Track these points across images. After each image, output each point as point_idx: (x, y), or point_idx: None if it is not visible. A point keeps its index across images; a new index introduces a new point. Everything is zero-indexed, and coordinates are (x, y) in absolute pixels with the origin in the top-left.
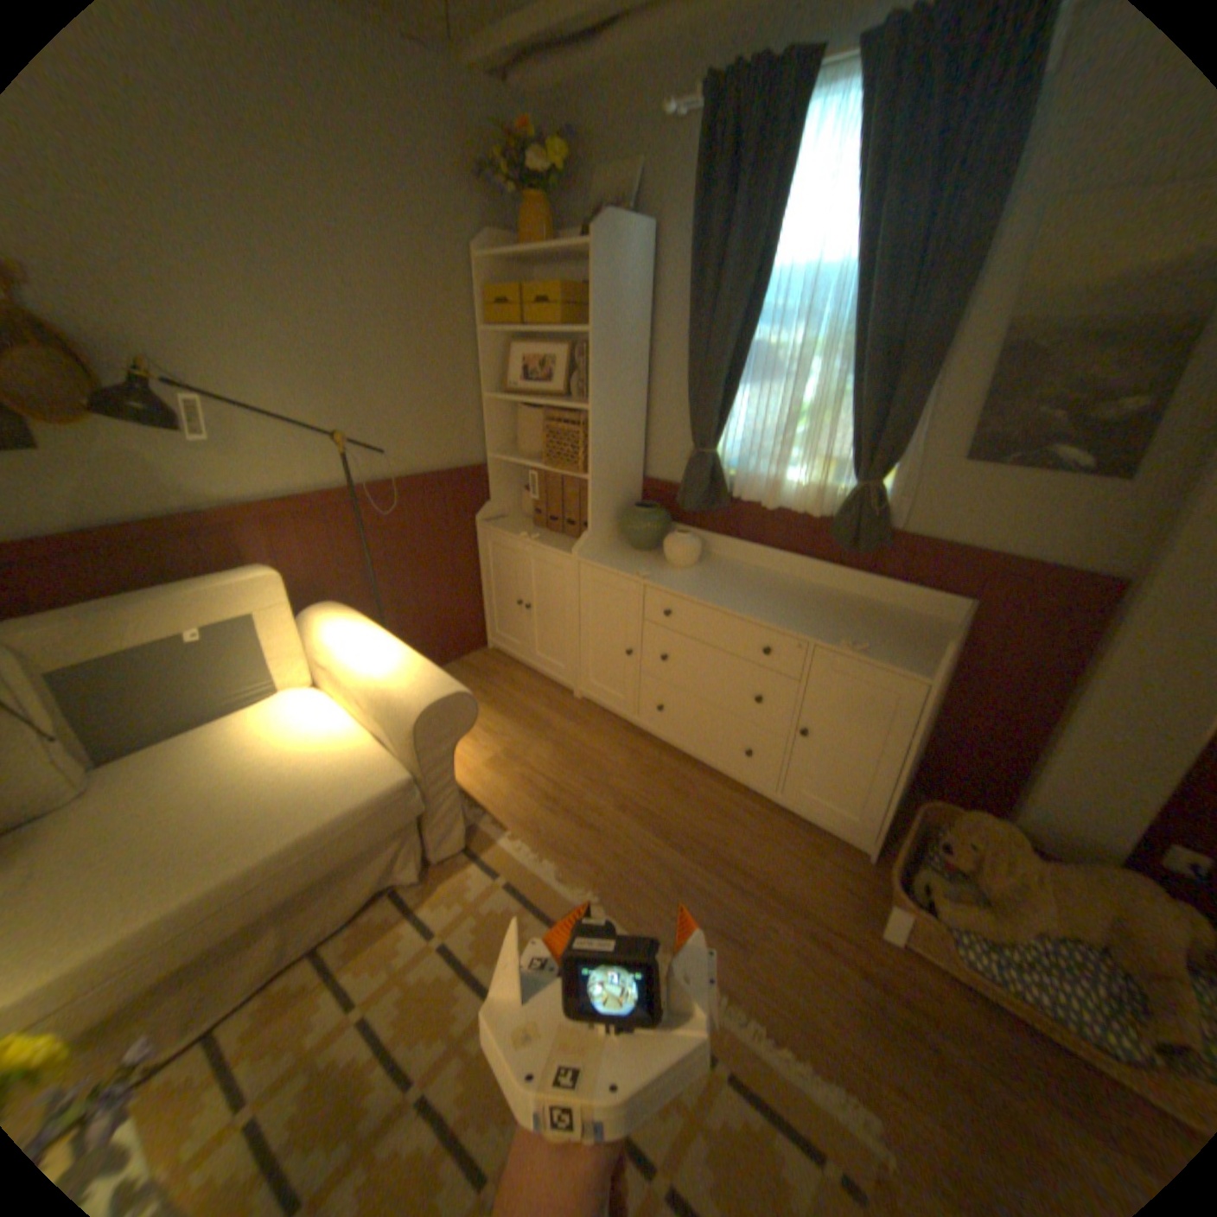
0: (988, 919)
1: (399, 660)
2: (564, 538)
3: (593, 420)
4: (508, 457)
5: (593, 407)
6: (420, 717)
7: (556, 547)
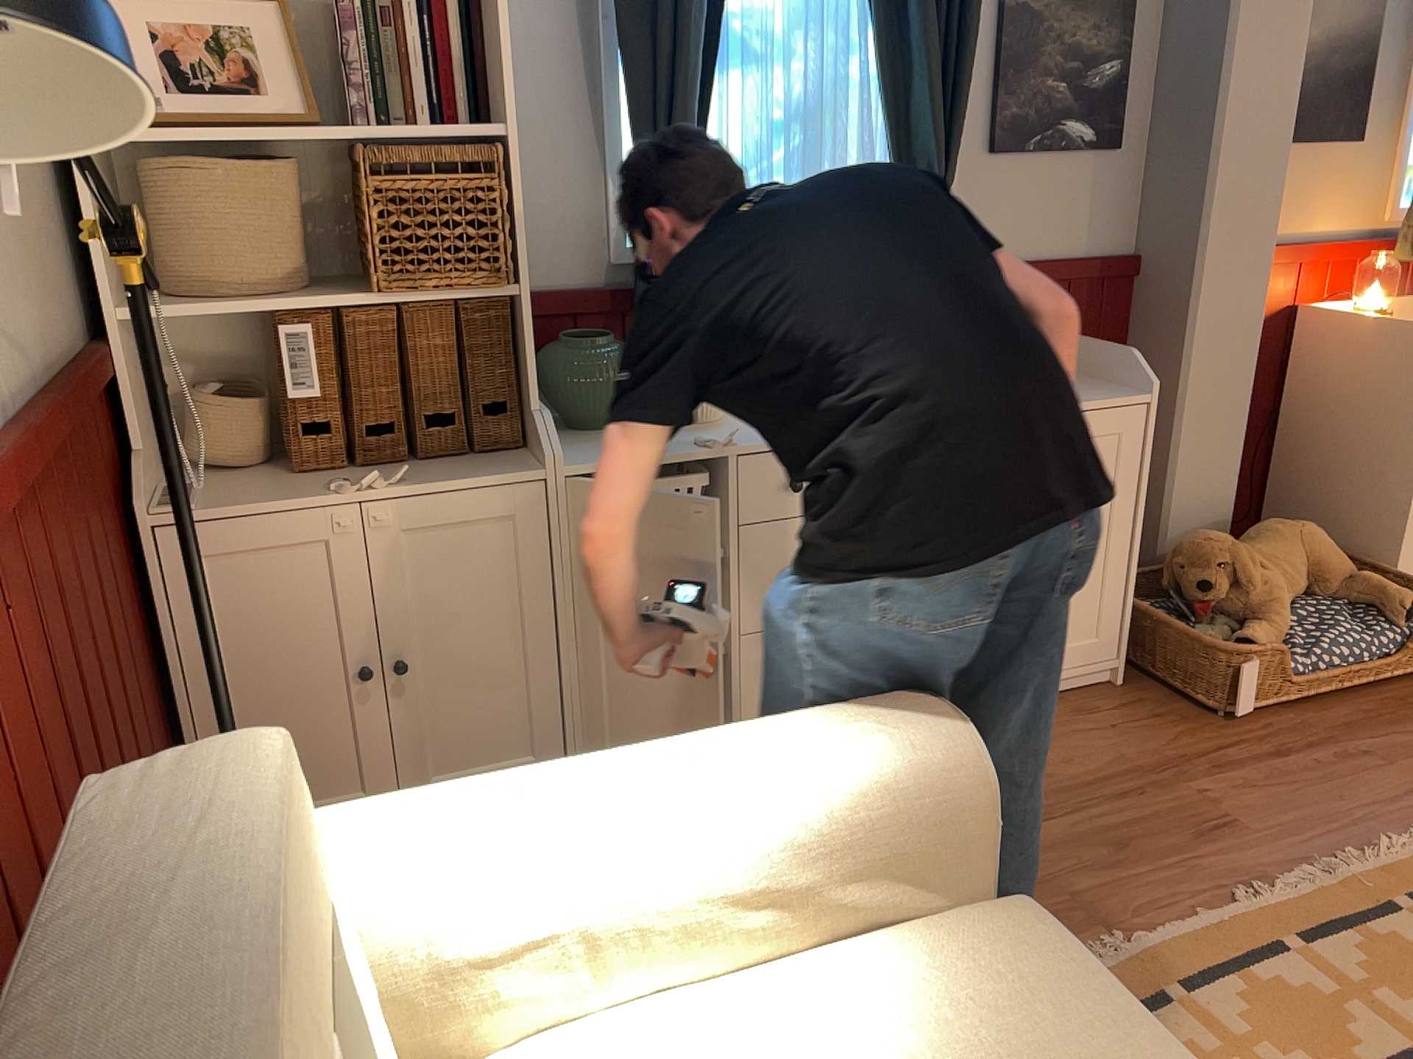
0: (1264, 627)
1: (749, 744)
2: (431, 464)
3: (514, 158)
4: (200, 306)
5: (512, 129)
6: (977, 766)
7: (467, 477)
